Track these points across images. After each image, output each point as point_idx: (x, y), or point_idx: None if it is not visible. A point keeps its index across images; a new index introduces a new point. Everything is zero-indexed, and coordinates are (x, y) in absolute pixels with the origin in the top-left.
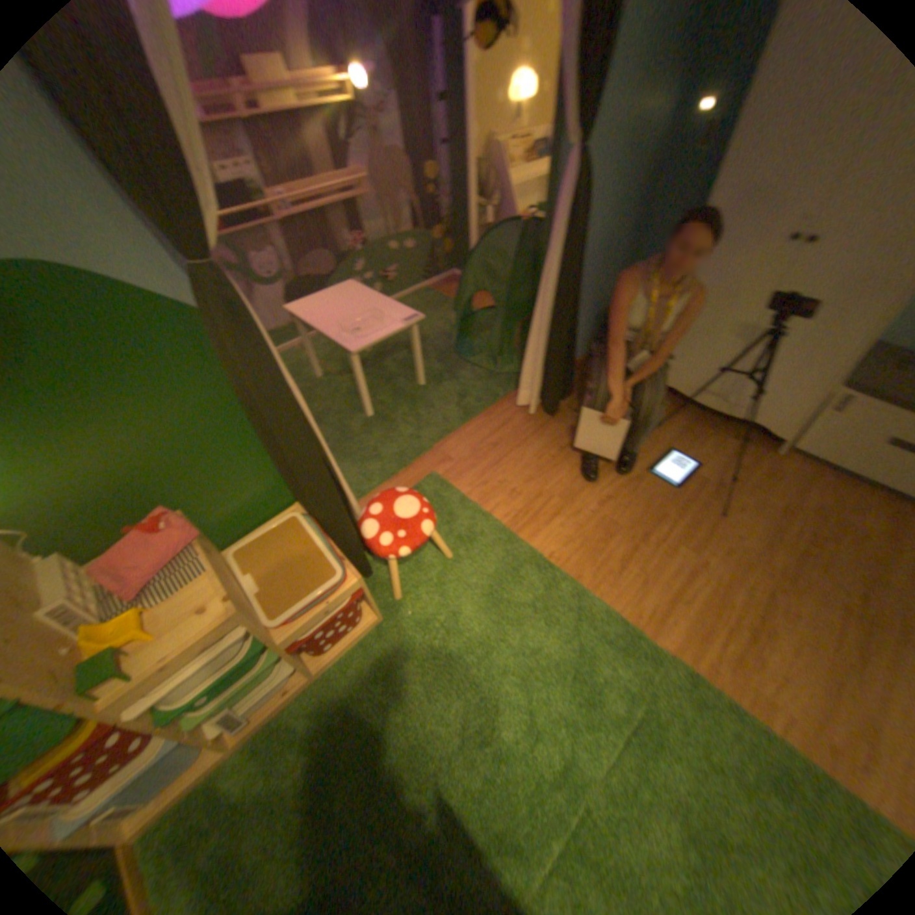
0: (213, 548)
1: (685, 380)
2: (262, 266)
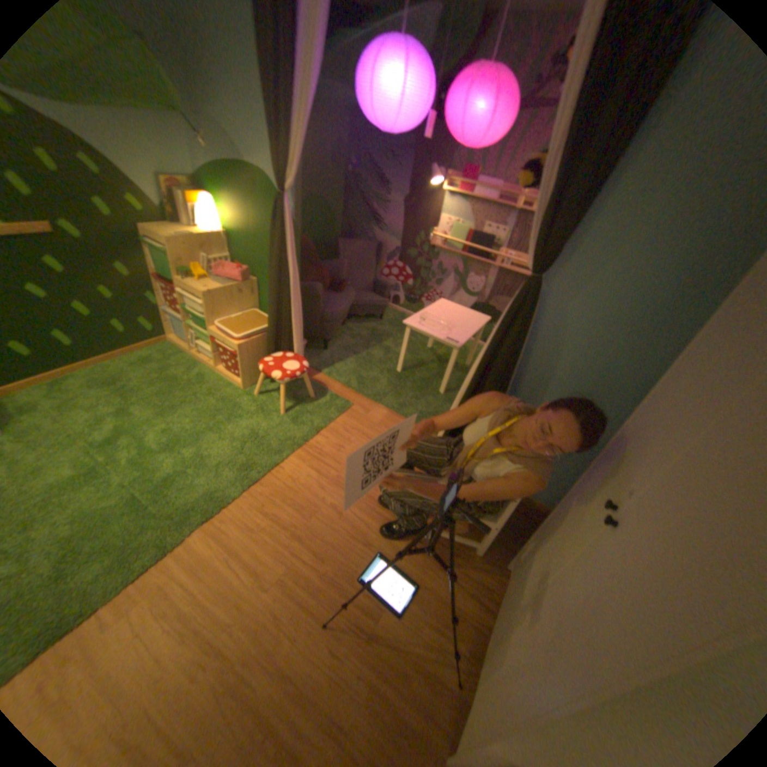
0: (256, 305)
1: (512, 590)
2: (473, 284)
